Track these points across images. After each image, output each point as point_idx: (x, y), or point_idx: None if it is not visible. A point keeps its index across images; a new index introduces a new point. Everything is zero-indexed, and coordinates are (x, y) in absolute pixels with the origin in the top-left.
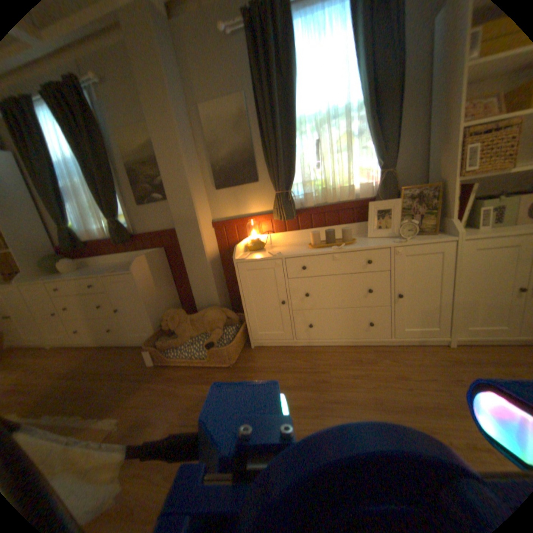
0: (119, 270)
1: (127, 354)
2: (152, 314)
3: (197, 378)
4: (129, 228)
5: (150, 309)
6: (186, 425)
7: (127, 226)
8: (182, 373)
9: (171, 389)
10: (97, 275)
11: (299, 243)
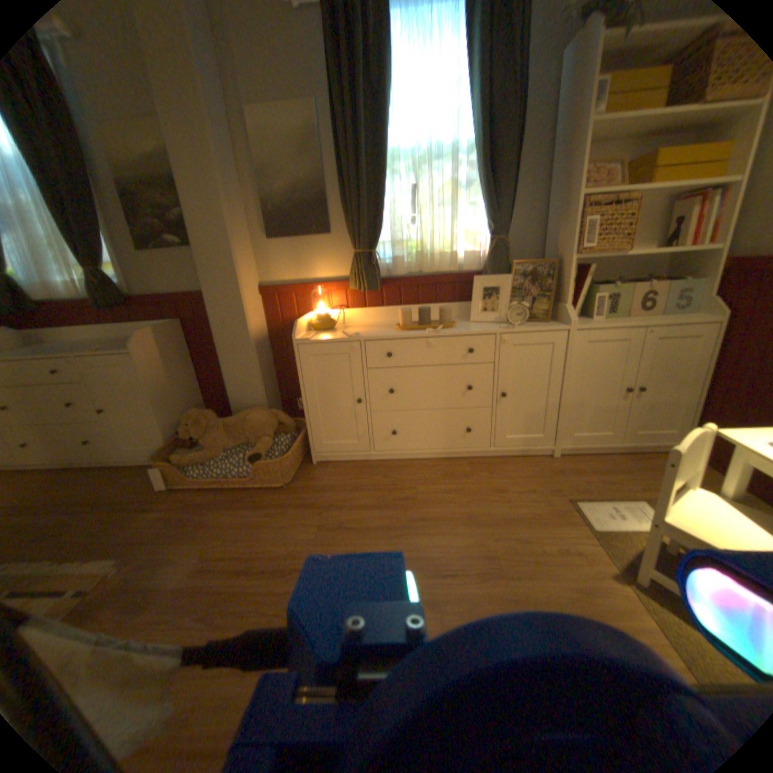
0: (106, 347)
1: (118, 476)
2: (162, 416)
3: (235, 502)
4: (121, 284)
5: (159, 408)
6: (222, 557)
7: (118, 281)
8: (211, 497)
9: (196, 517)
10: (68, 353)
11: (382, 324)
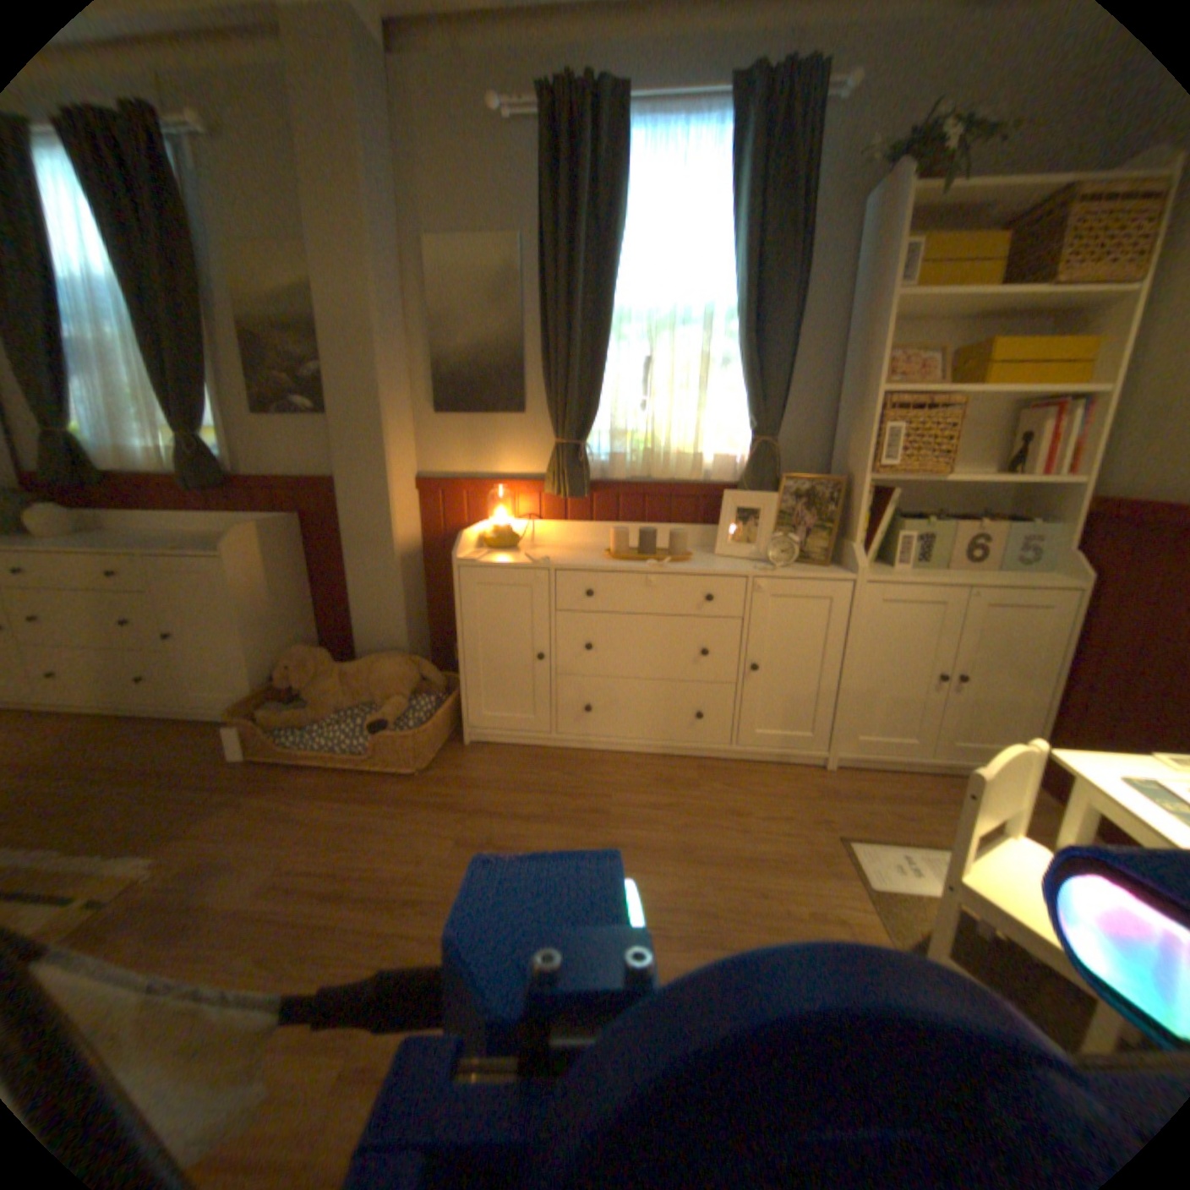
0: (190, 545)
1: (178, 734)
2: (254, 652)
3: (341, 791)
4: (224, 458)
5: (252, 640)
6: (309, 873)
7: (220, 454)
8: (308, 780)
9: (280, 808)
10: (136, 549)
11: (588, 547)
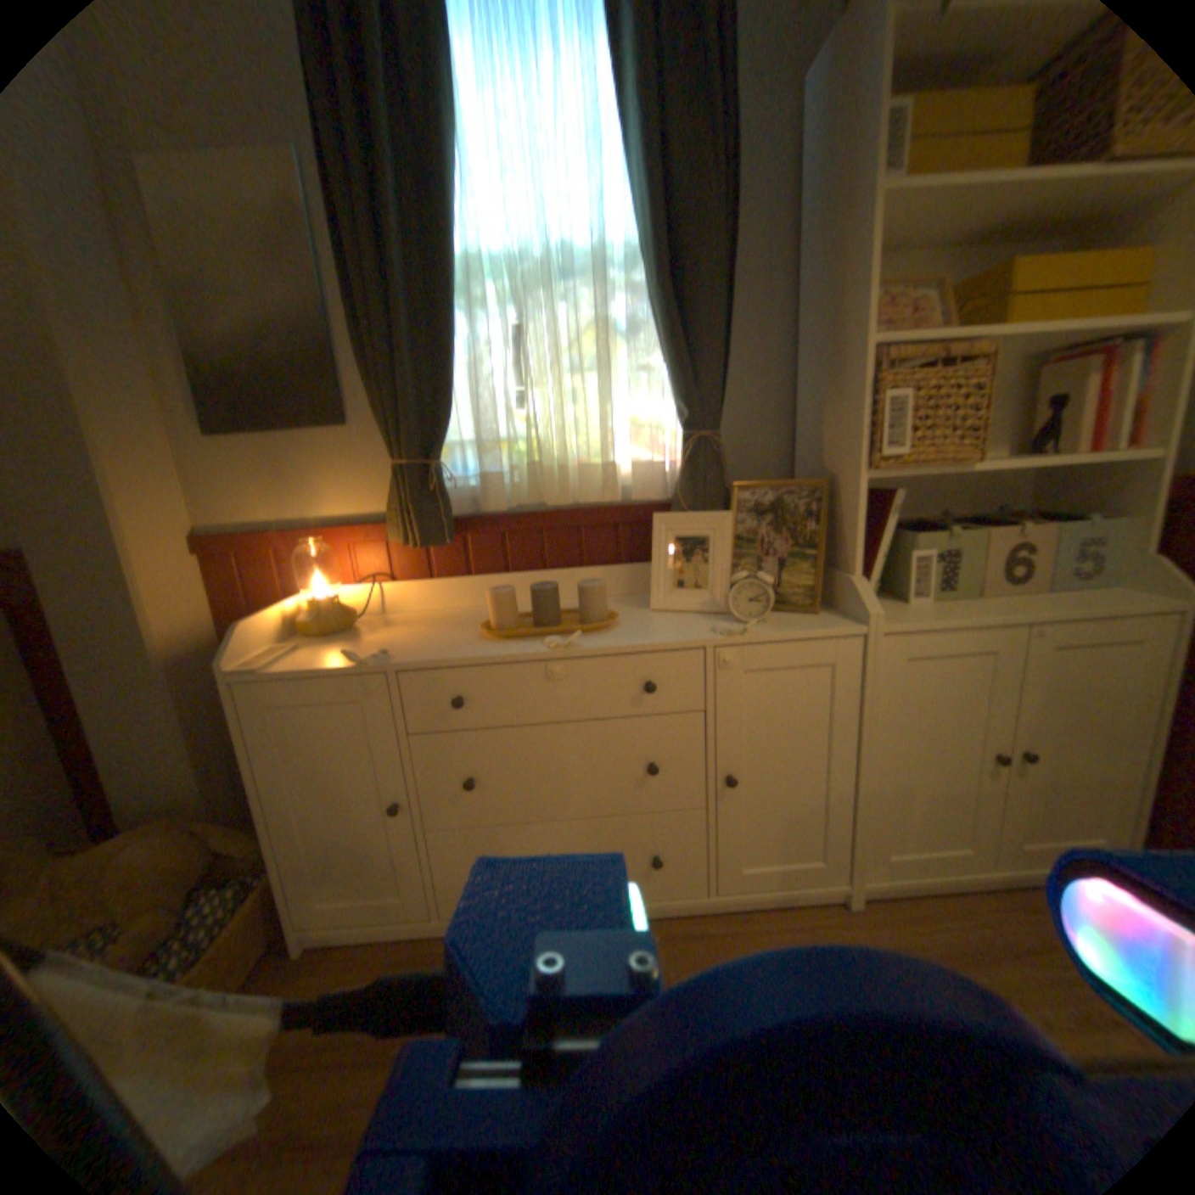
0: None
1: None
2: None
3: None
4: None
5: None
6: None
7: None
8: None
9: None
10: None
11: (467, 614)
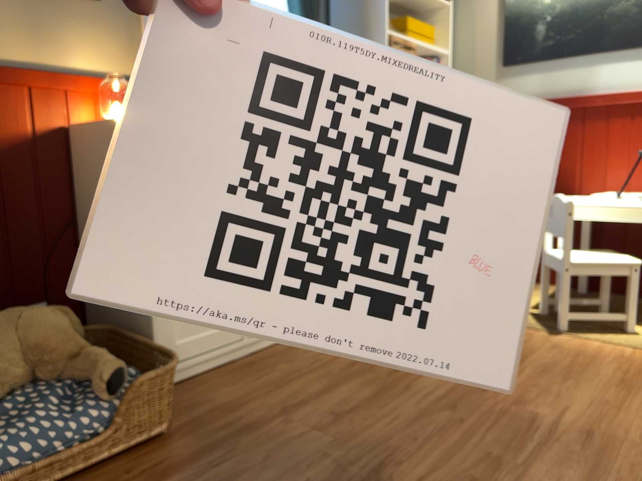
0: None
1: None
2: None
3: None
4: None
5: None
6: None
7: None
8: None
9: None
10: None
11: None
